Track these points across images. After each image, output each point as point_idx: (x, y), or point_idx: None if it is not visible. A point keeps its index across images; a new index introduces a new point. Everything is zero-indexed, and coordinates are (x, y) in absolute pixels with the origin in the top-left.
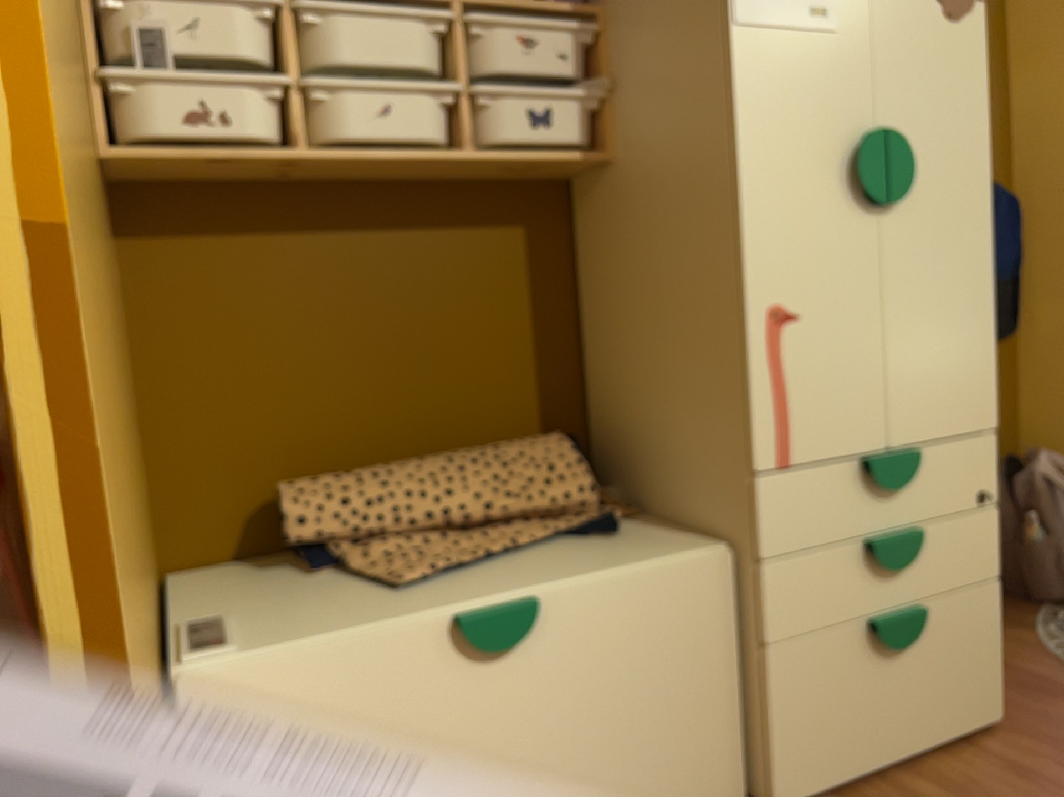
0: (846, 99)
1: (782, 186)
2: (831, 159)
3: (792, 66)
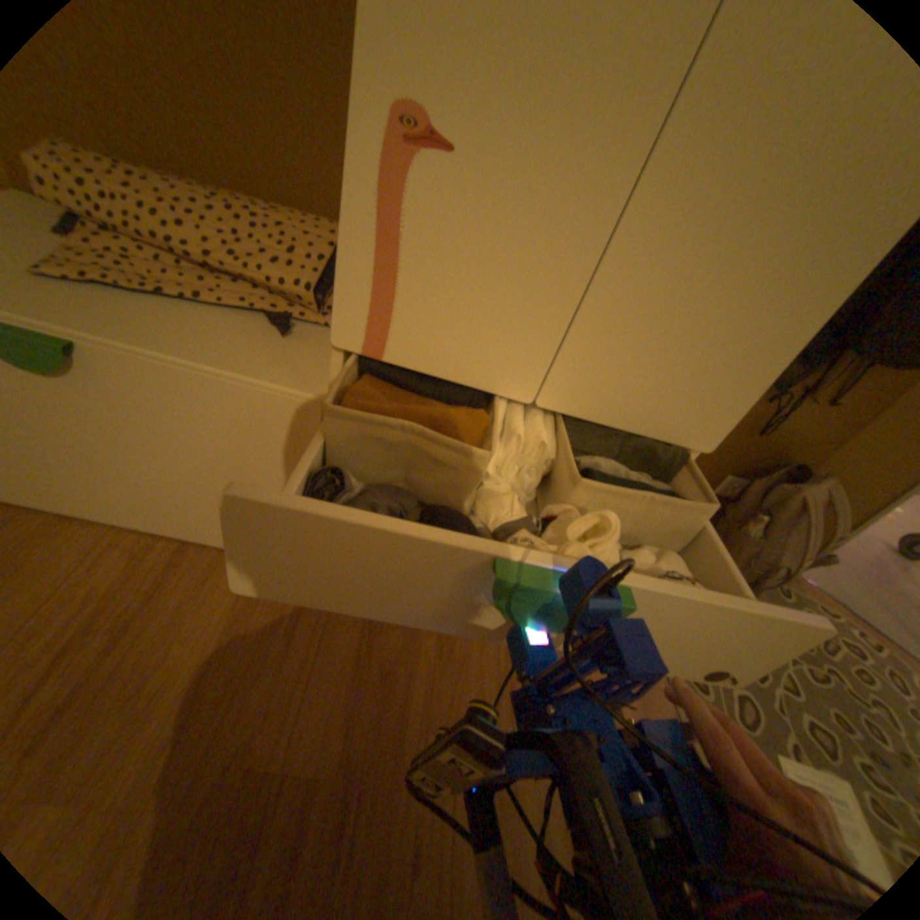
0: None
1: None
2: None
3: None
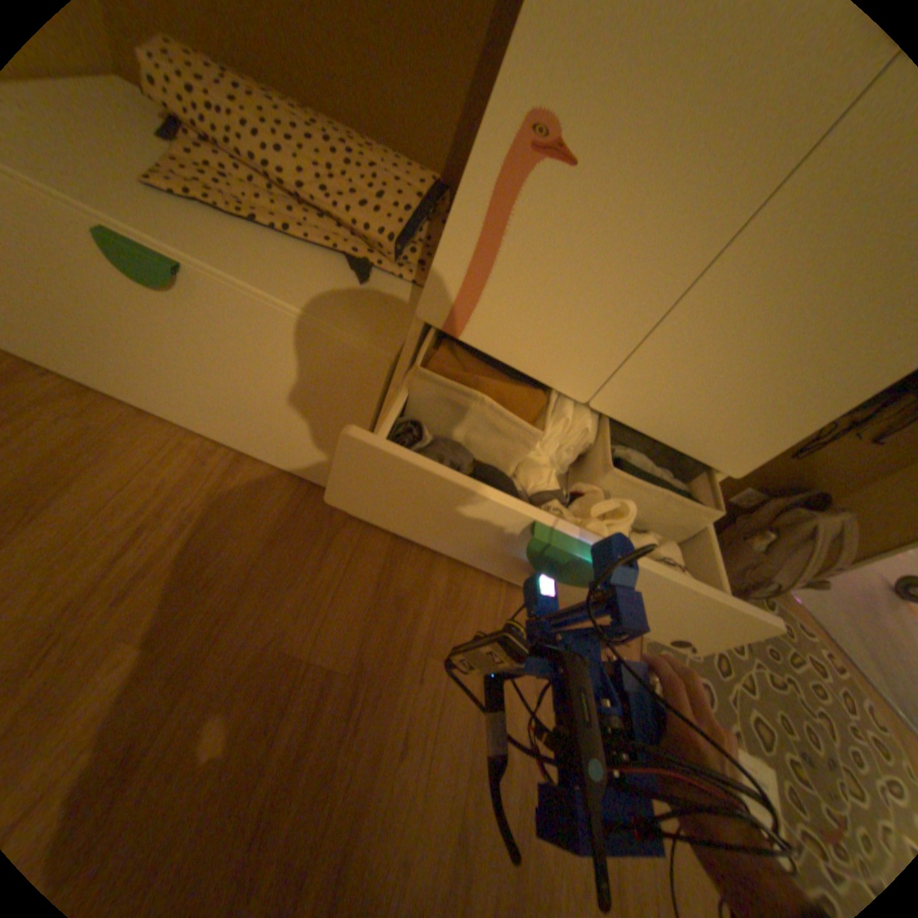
0: None
1: None
2: None
3: None
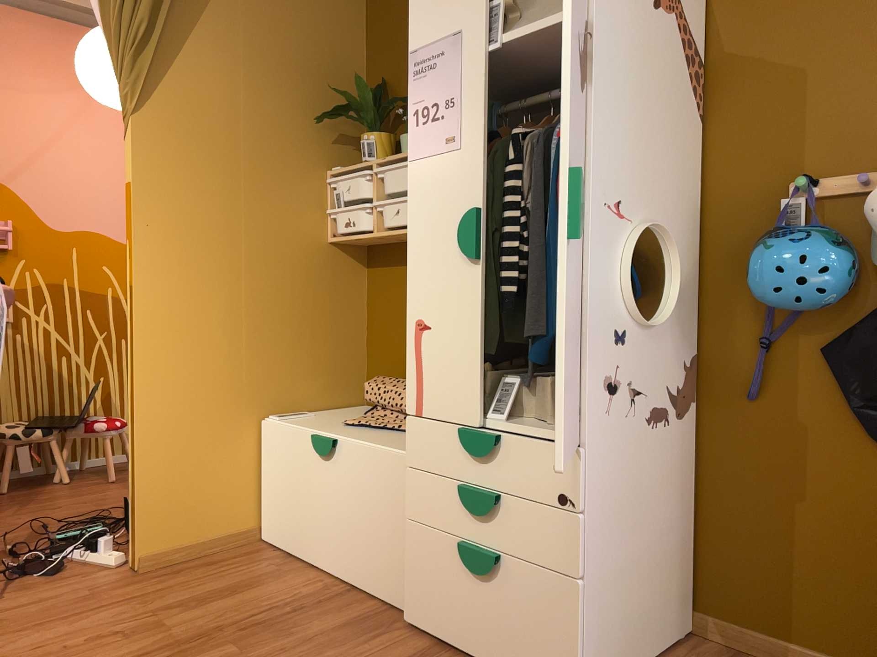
0: (462, 191)
1: (425, 249)
2: (451, 230)
3: (433, 177)
